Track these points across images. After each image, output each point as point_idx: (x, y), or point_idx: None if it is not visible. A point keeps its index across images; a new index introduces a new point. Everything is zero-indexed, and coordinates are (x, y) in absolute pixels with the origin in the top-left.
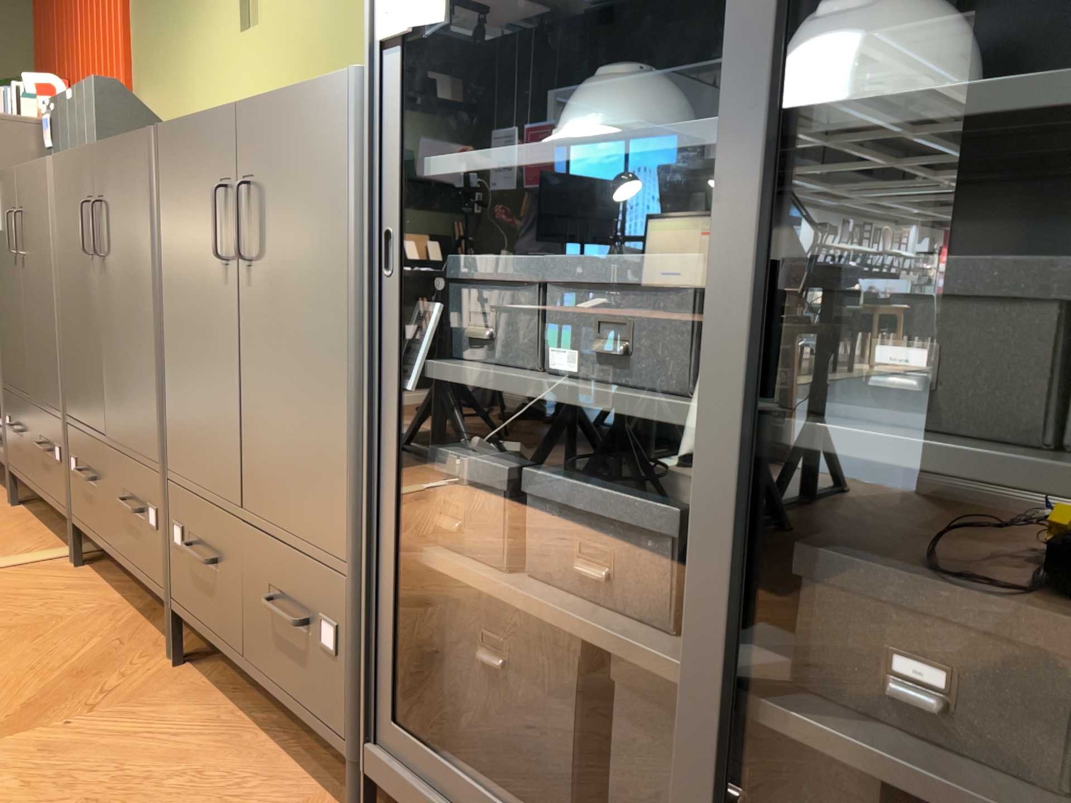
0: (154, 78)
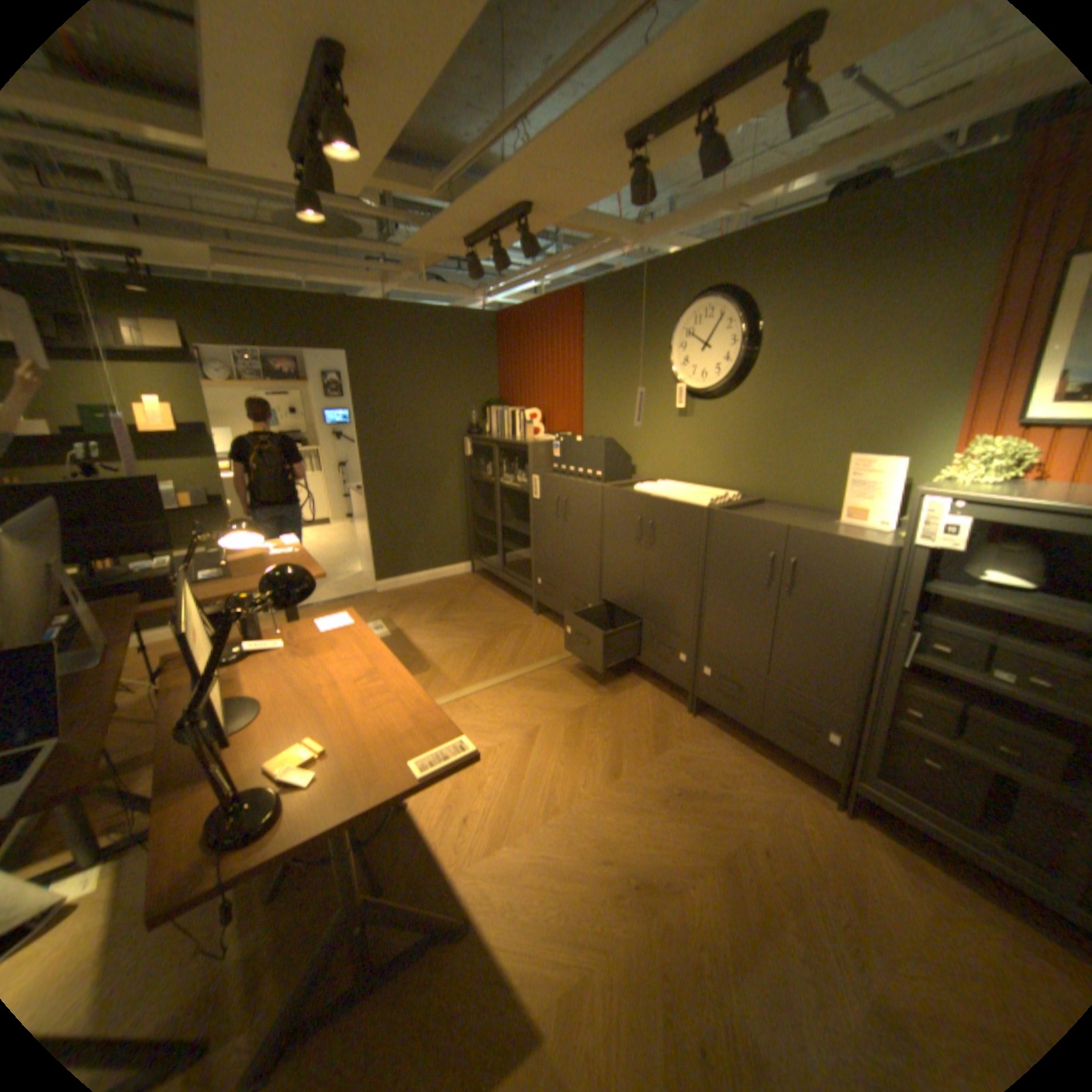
0: (602, 418)
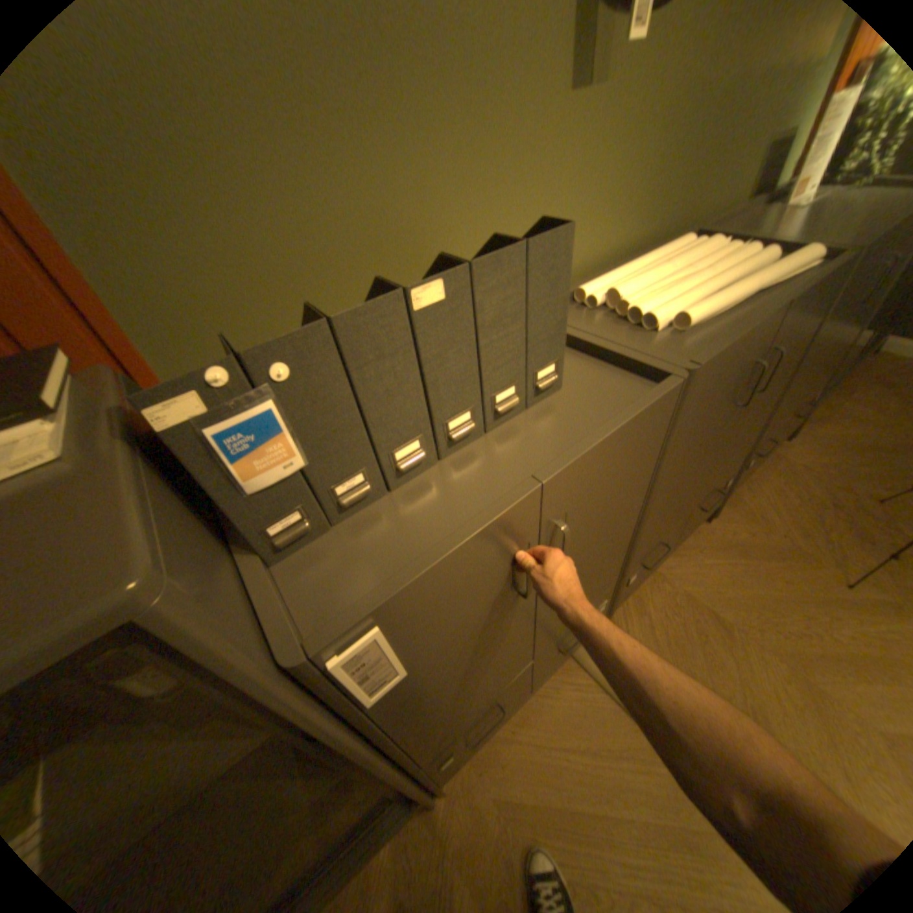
0: (222, 173)
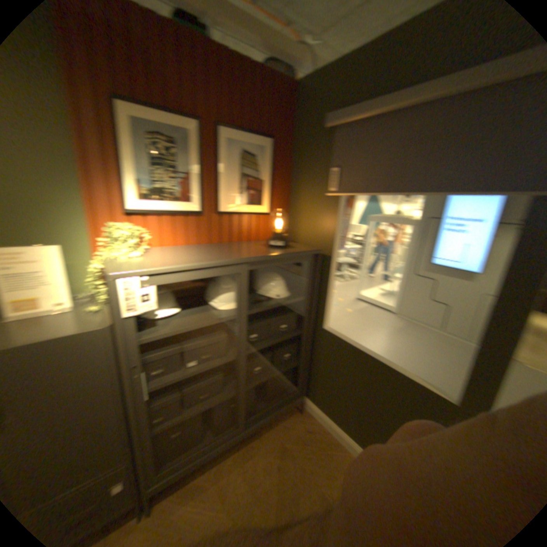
0: None
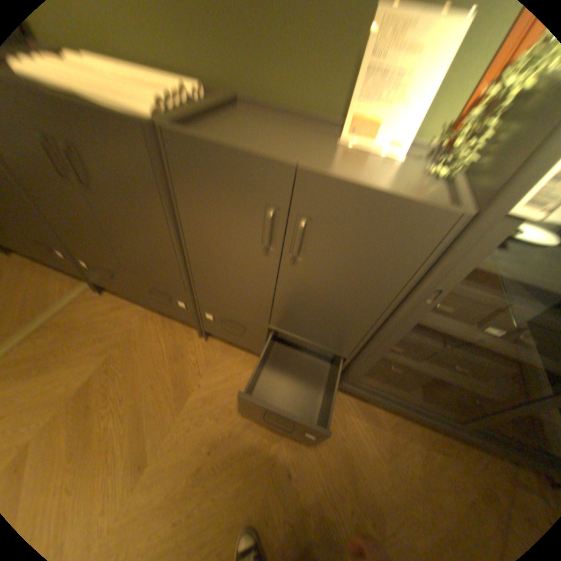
0: None
